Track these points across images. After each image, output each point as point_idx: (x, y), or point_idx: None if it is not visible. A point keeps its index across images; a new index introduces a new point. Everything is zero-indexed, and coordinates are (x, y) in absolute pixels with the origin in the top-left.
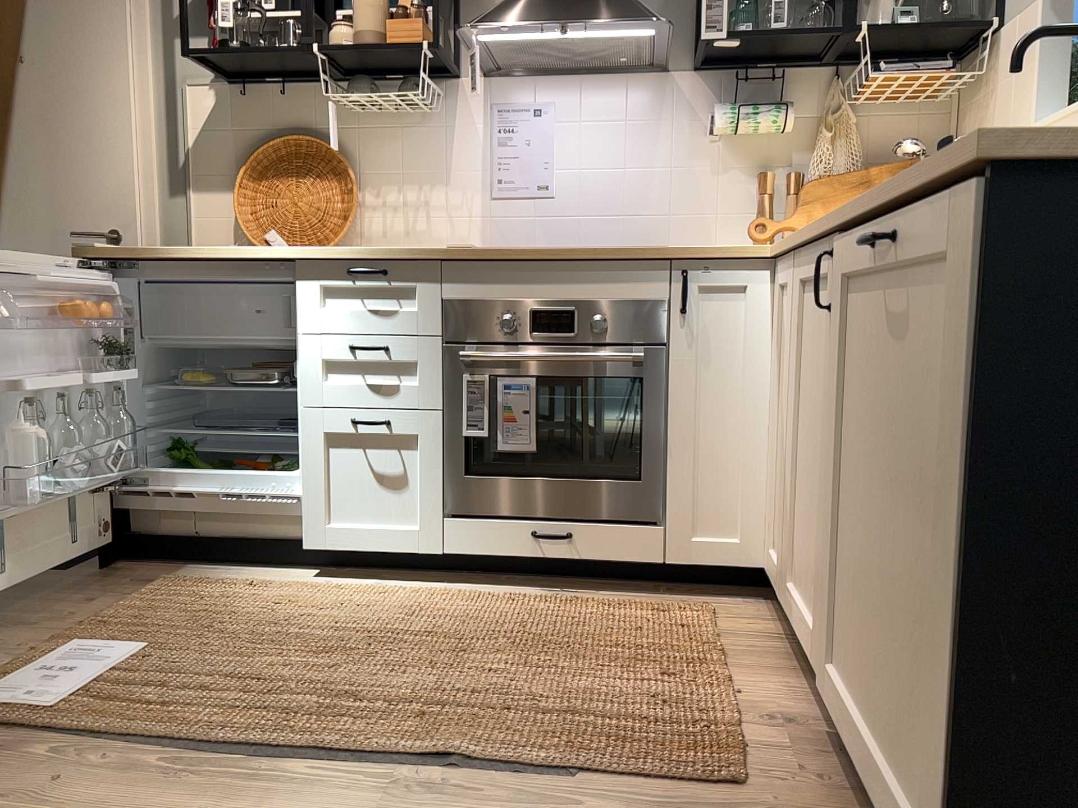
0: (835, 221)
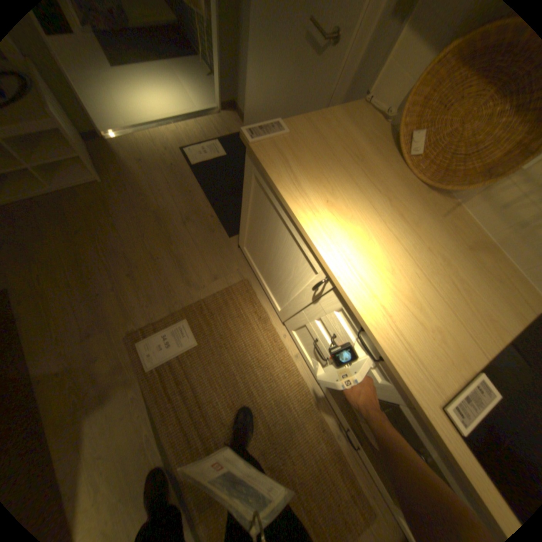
0: None
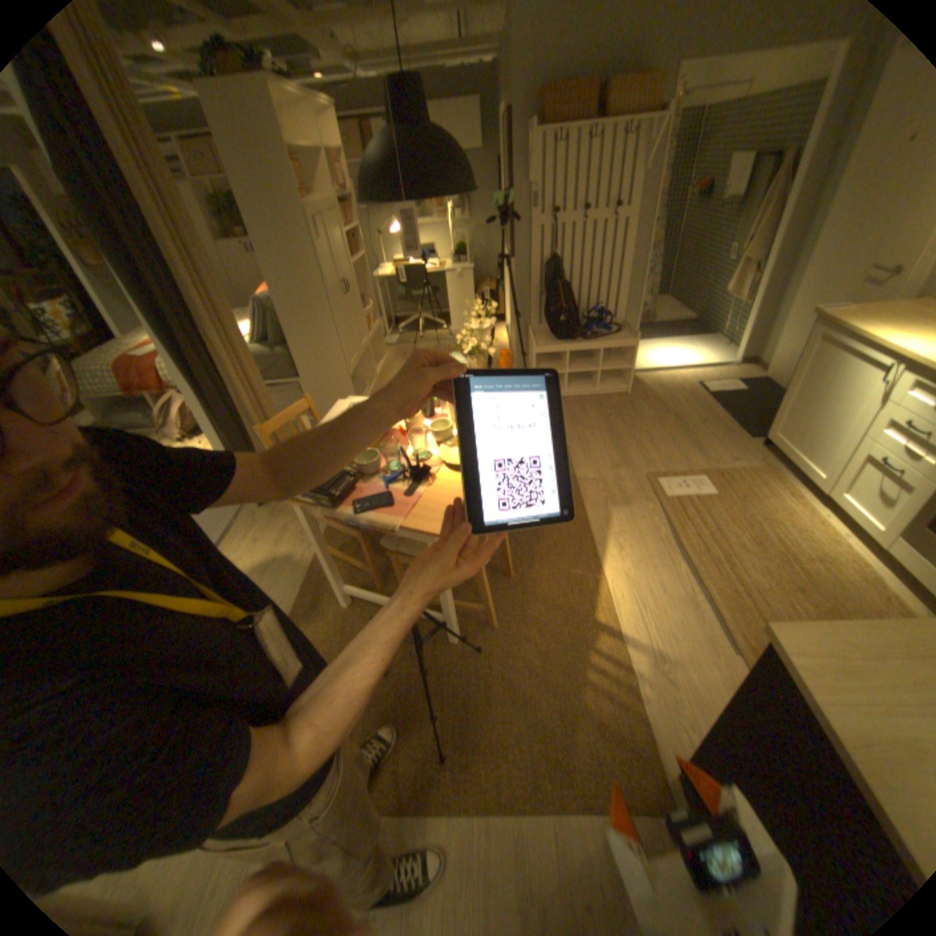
0: None
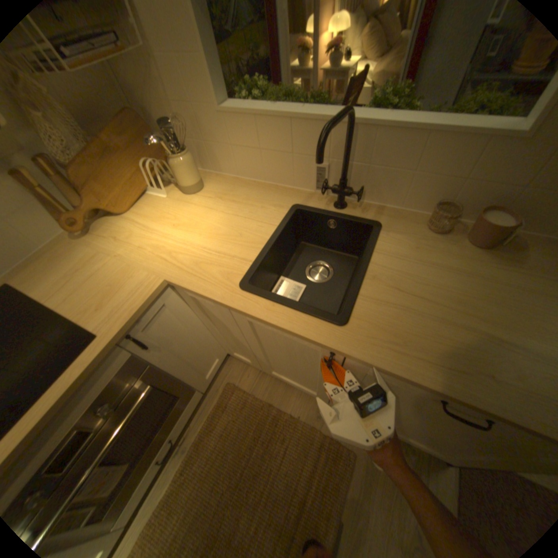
0: (335, 347)
